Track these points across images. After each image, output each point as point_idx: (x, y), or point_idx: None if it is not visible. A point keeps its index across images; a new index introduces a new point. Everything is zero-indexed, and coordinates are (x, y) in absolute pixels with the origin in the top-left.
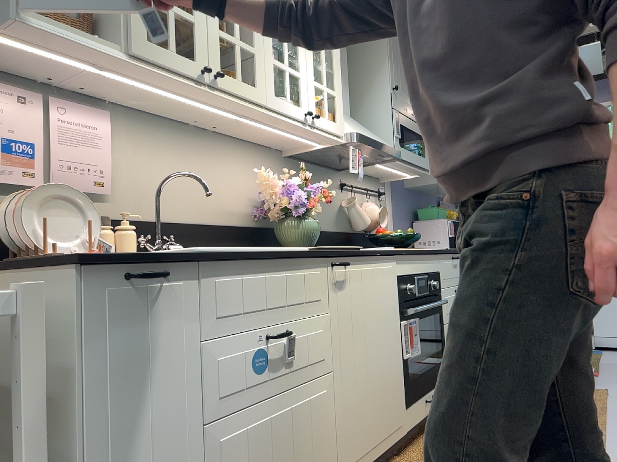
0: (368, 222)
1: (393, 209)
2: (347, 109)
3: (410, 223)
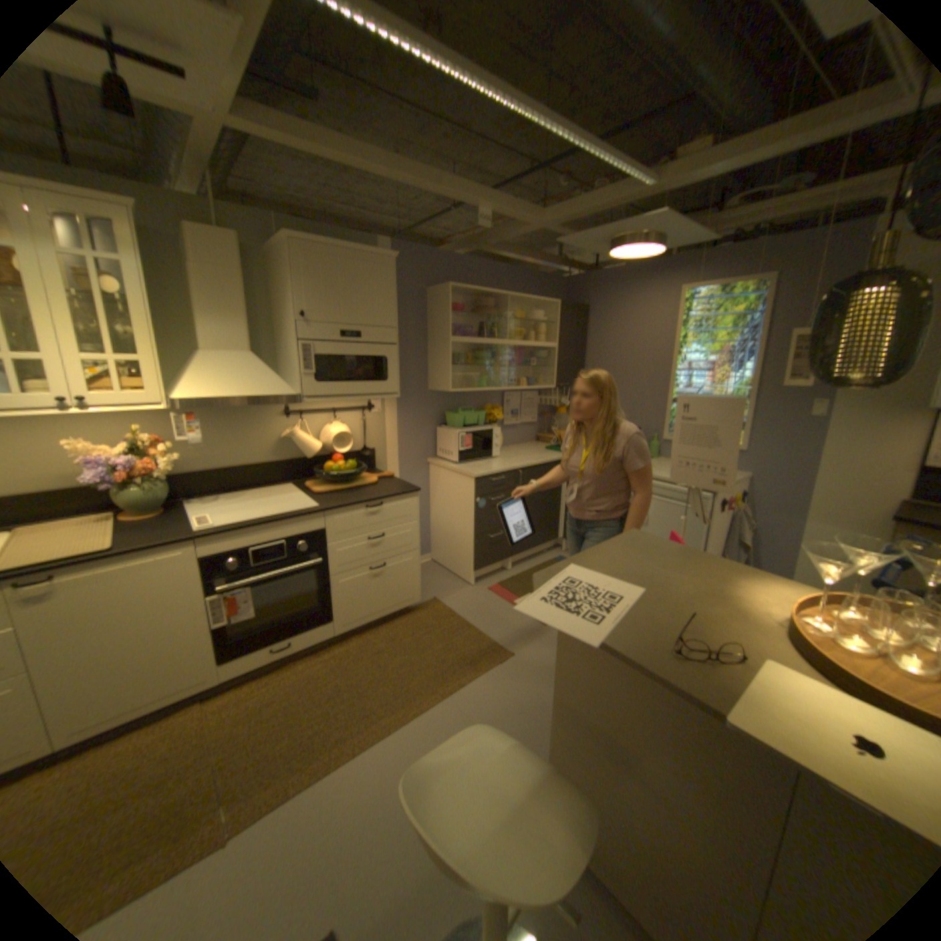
0: (326, 447)
1: (397, 419)
2: (237, 345)
3: (432, 428)
